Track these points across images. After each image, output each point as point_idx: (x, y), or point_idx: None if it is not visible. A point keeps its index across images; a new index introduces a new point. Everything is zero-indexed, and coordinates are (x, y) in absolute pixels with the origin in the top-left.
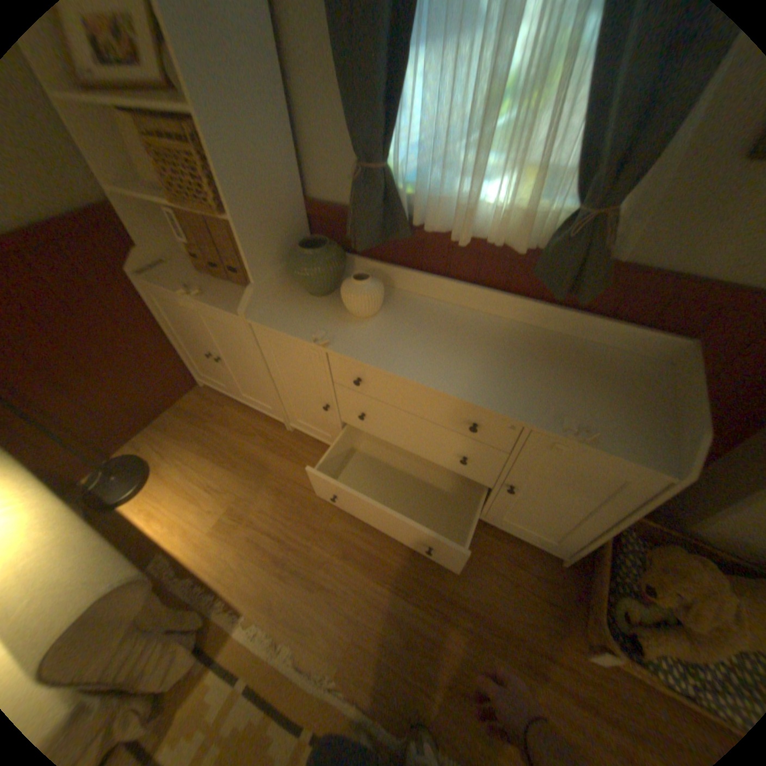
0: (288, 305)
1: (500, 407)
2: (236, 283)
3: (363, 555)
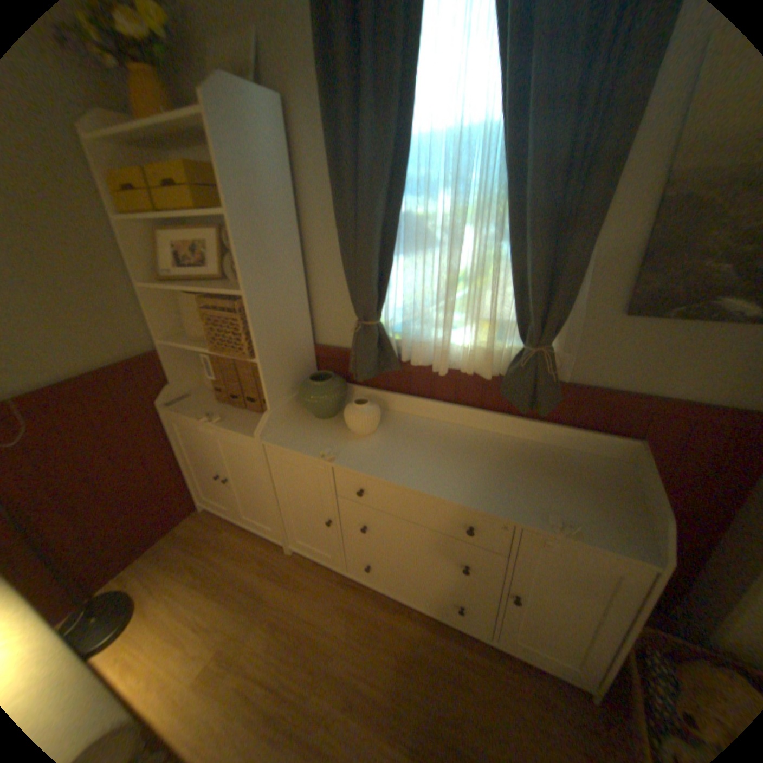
0: (297, 427)
1: (490, 508)
2: (251, 410)
3: (368, 703)
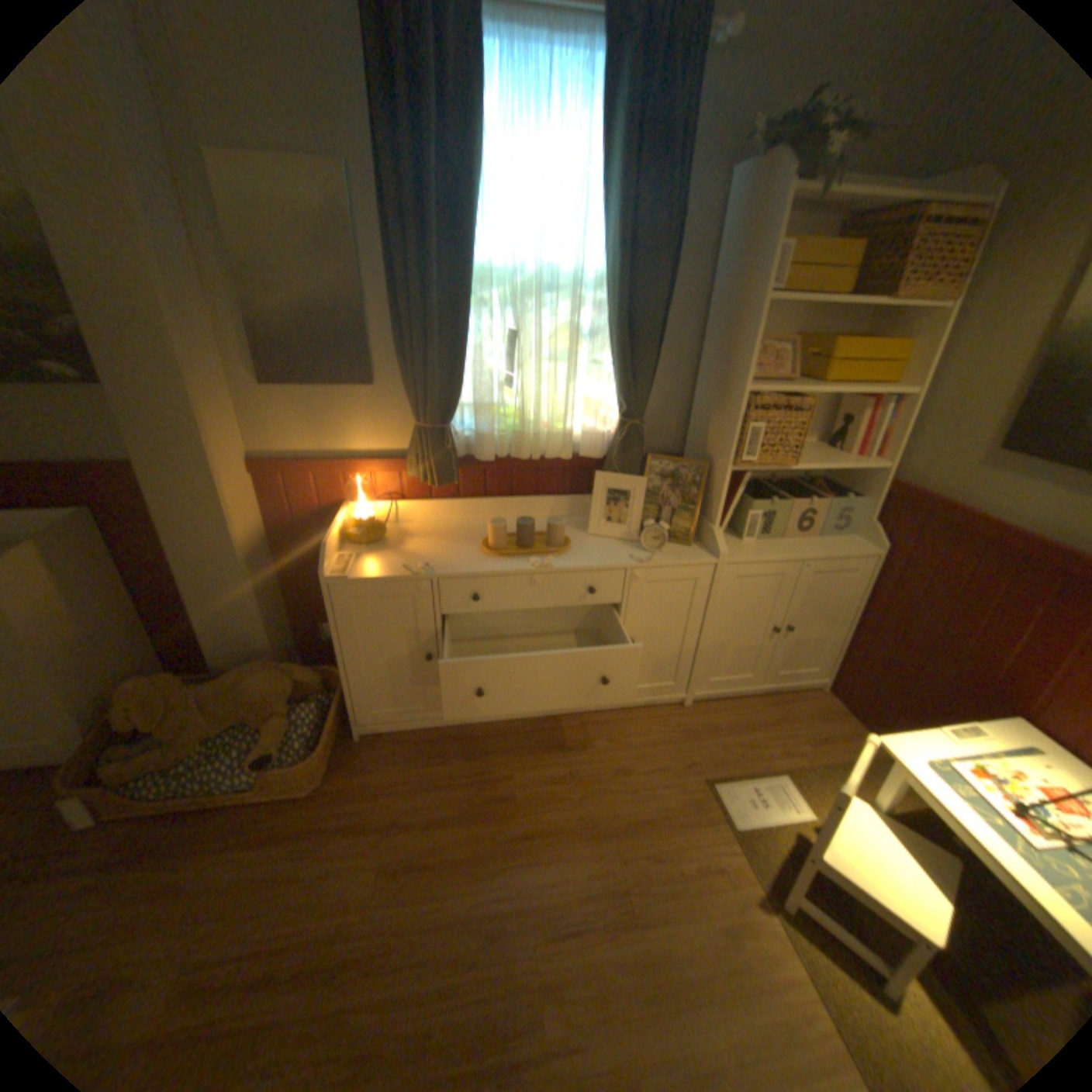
0: None
1: None
2: None
3: None
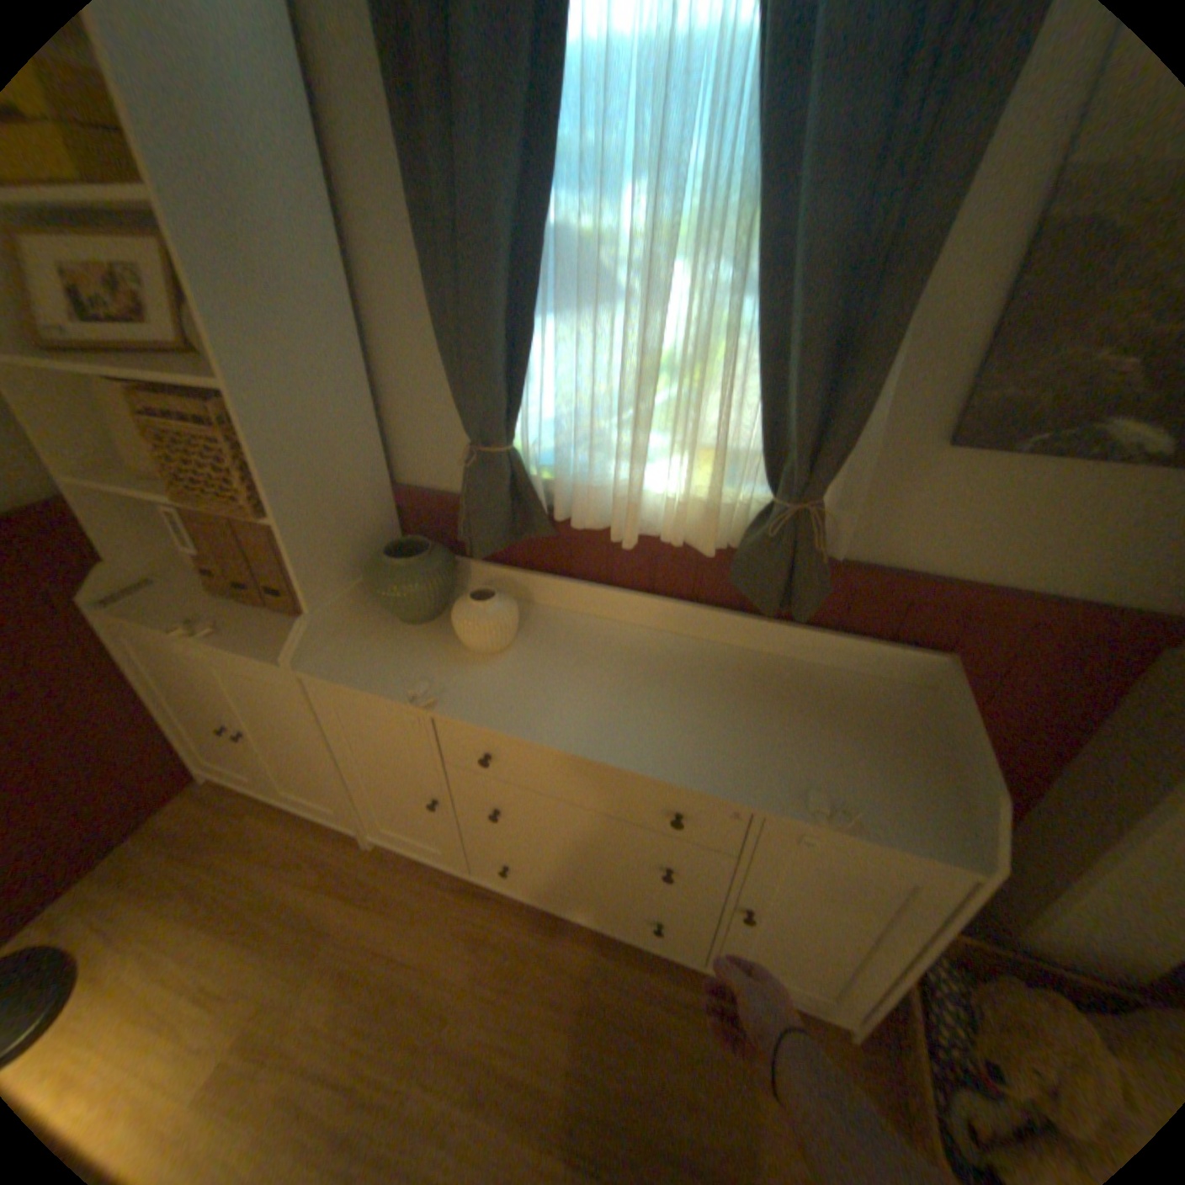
0: (367, 641)
1: (712, 784)
2: (277, 610)
3: (510, 1087)
